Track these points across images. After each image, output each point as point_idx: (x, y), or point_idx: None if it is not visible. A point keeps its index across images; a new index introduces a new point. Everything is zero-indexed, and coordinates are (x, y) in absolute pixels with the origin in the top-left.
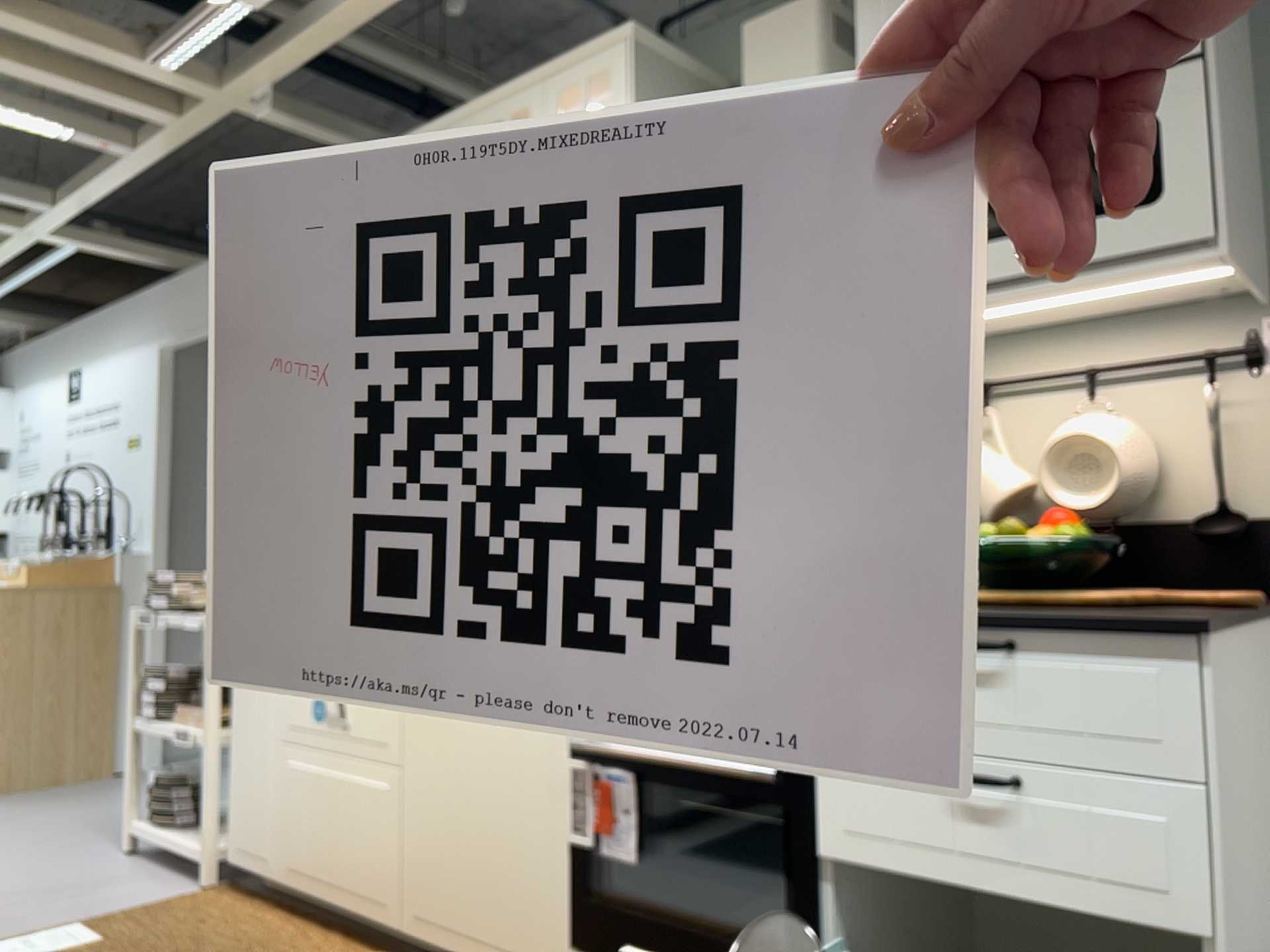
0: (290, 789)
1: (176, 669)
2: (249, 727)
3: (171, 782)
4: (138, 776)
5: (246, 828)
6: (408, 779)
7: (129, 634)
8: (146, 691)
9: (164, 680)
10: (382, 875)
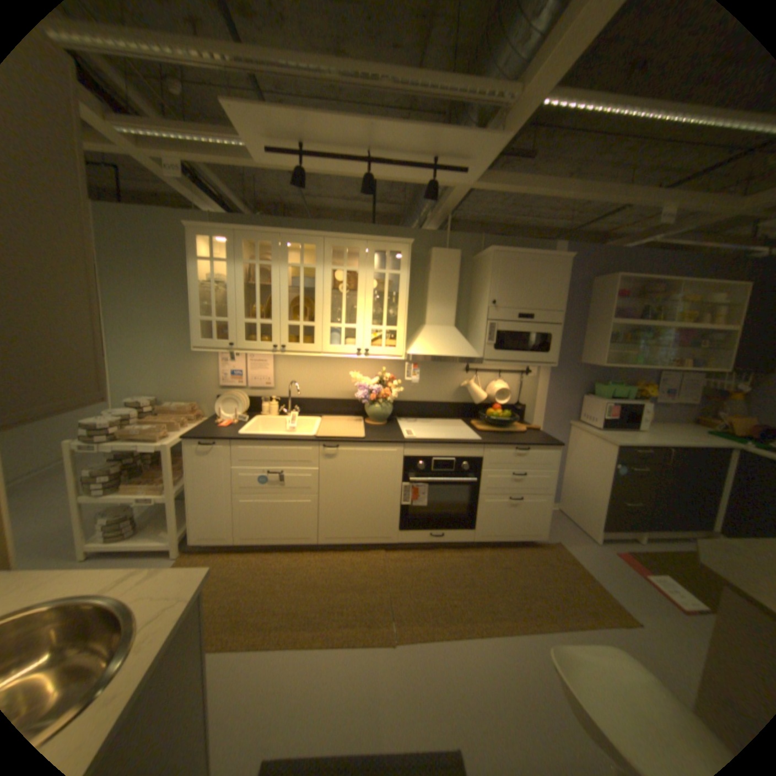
0: (243, 510)
1: (108, 469)
2: (205, 491)
3: (118, 521)
4: (84, 524)
5: (207, 530)
6: (323, 497)
7: (65, 457)
8: (92, 484)
9: (103, 476)
10: (308, 529)
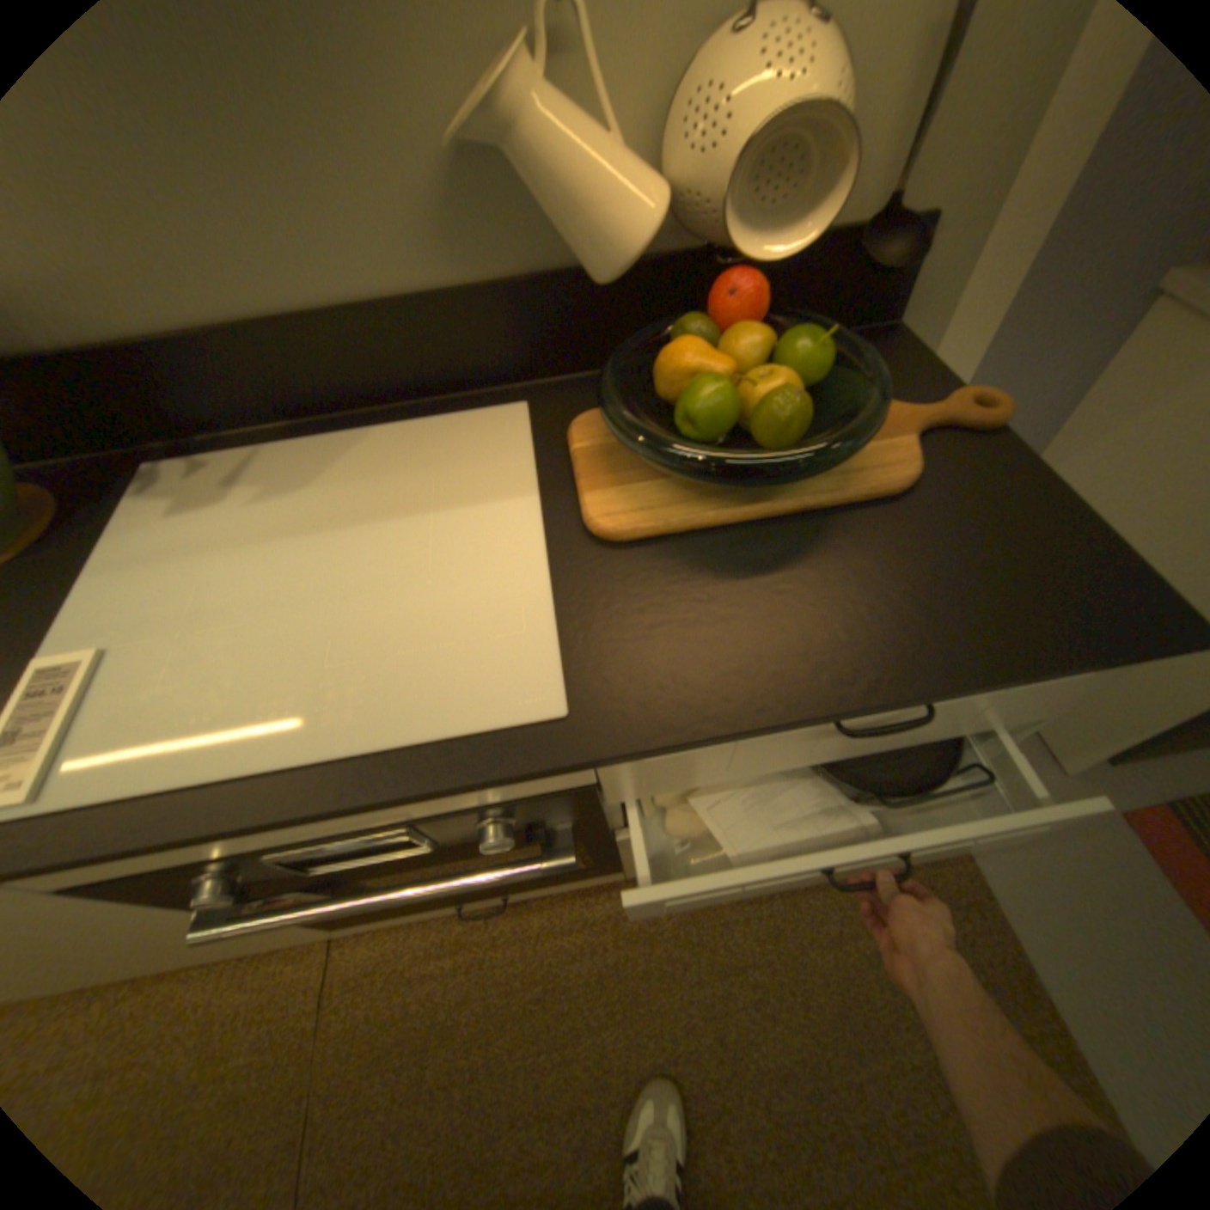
0: None
1: None
2: None
3: None
4: None
5: None
6: None
7: None
8: None
9: None
10: None
